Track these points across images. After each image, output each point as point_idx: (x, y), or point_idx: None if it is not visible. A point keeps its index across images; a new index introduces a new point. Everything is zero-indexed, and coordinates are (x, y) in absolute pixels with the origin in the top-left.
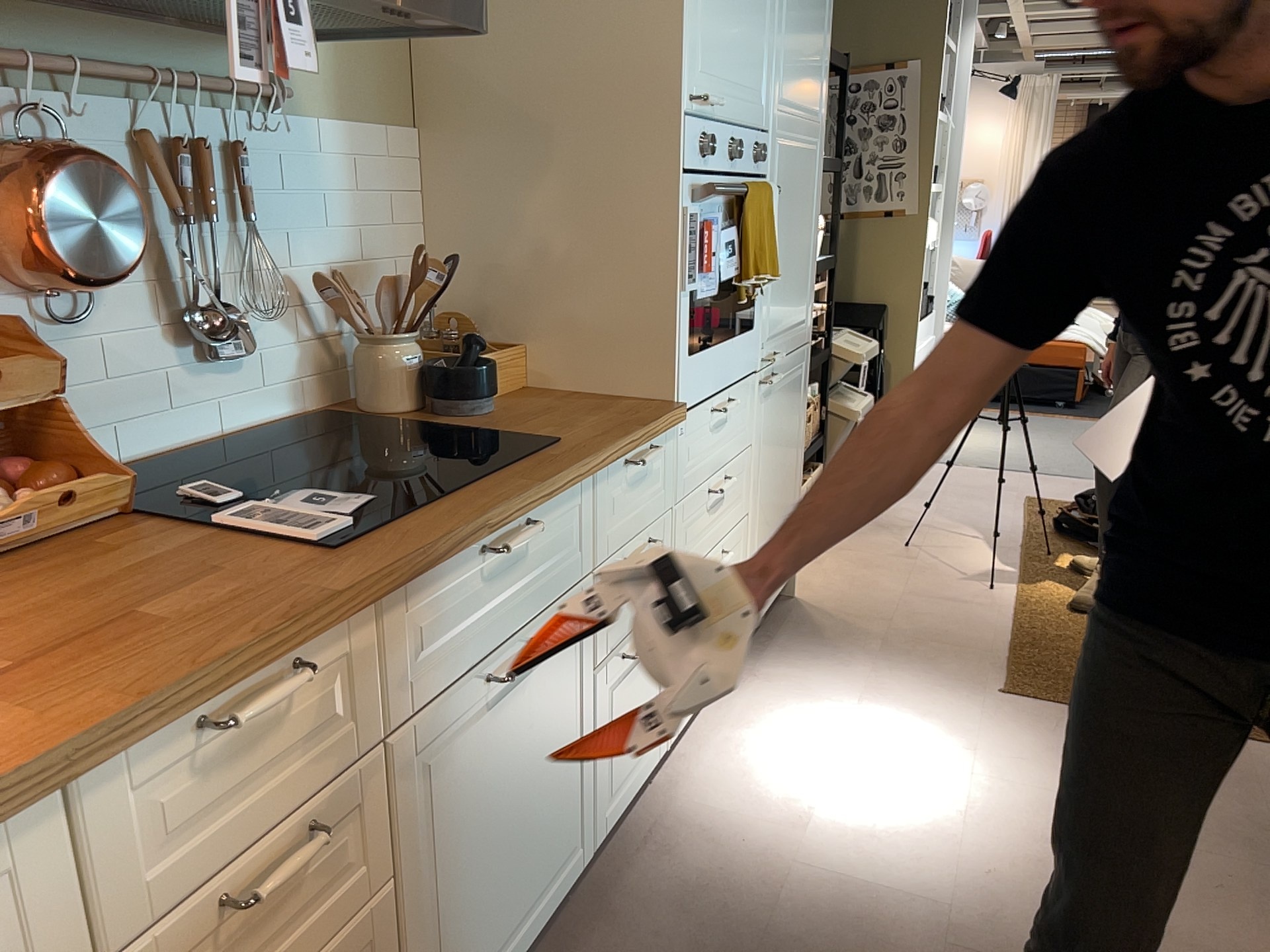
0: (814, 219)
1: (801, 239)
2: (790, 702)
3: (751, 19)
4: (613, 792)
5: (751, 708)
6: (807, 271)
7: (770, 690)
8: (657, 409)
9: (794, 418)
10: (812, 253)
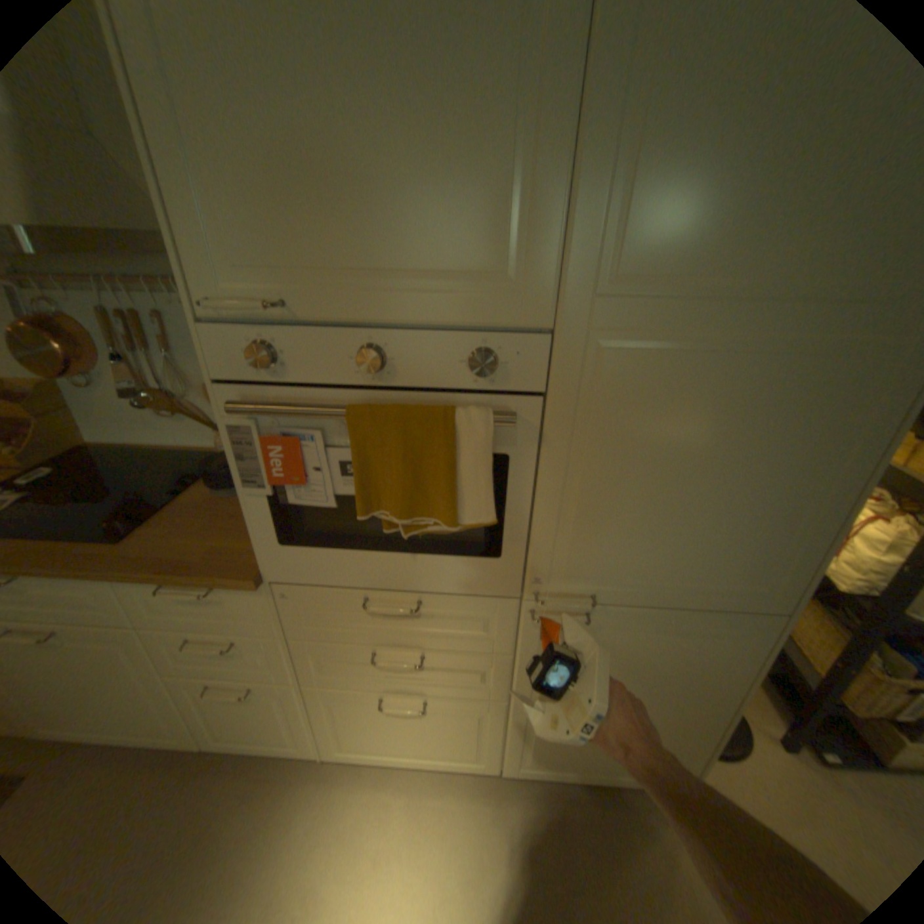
0: (844, 465)
1: (743, 485)
2: (465, 858)
3: (422, 146)
4: (224, 742)
5: (443, 819)
6: (780, 531)
7: (480, 830)
8: (223, 569)
9: (687, 675)
10: (820, 511)
